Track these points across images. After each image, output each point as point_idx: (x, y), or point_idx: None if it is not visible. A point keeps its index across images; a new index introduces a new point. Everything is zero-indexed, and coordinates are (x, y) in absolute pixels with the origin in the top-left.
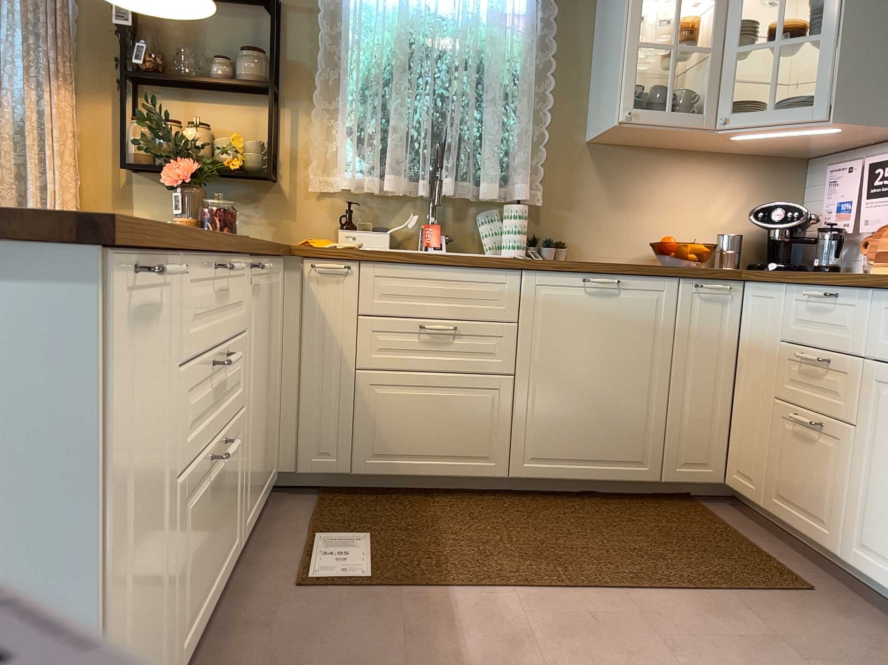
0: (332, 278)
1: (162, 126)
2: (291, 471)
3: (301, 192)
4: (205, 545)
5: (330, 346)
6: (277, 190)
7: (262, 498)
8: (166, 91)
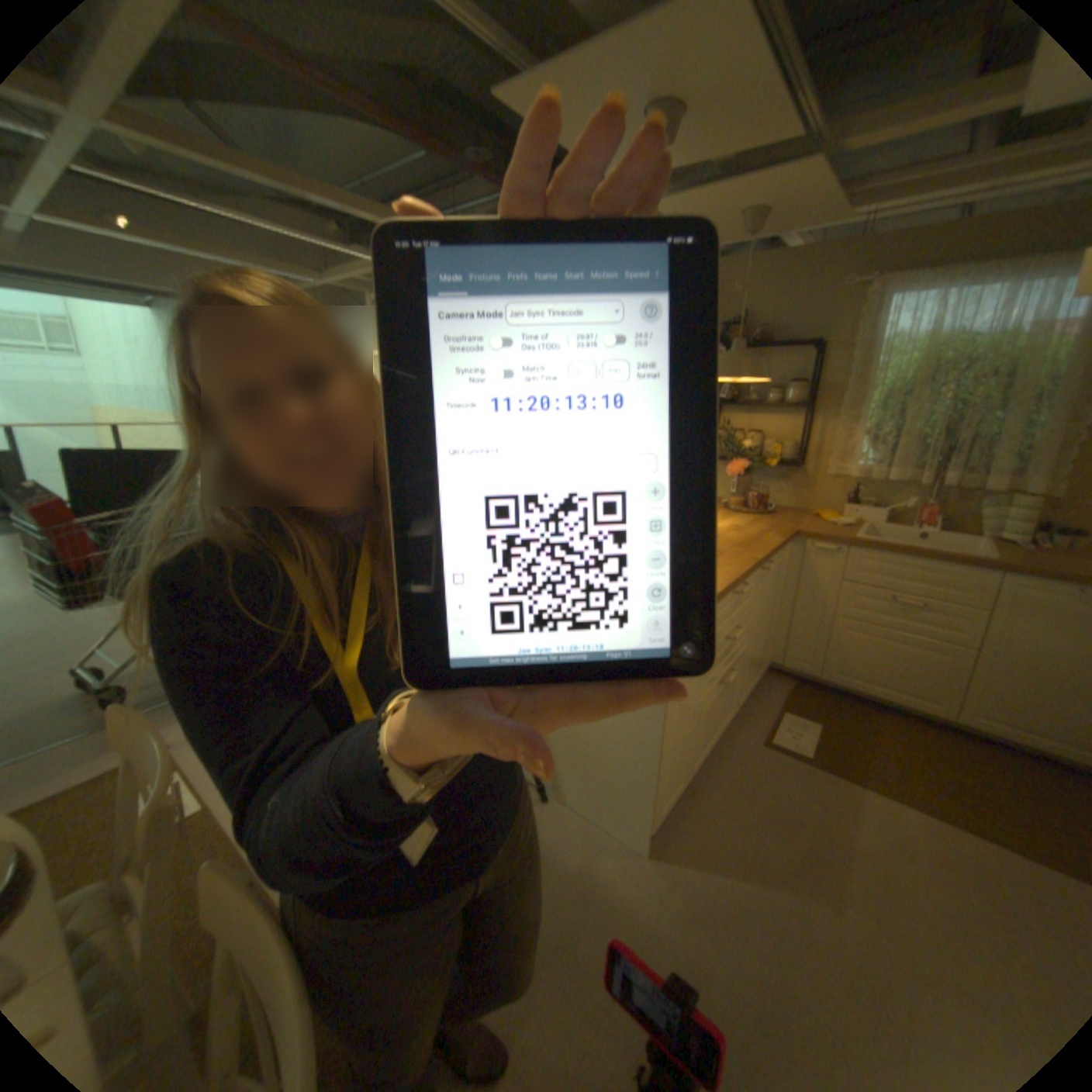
0: (826, 553)
1: (728, 441)
2: (780, 664)
3: (819, 473)
4: (715, 718)
5: (818, 596)
6: (801, 471)
7: (756, 682)
8: (735, 407)
